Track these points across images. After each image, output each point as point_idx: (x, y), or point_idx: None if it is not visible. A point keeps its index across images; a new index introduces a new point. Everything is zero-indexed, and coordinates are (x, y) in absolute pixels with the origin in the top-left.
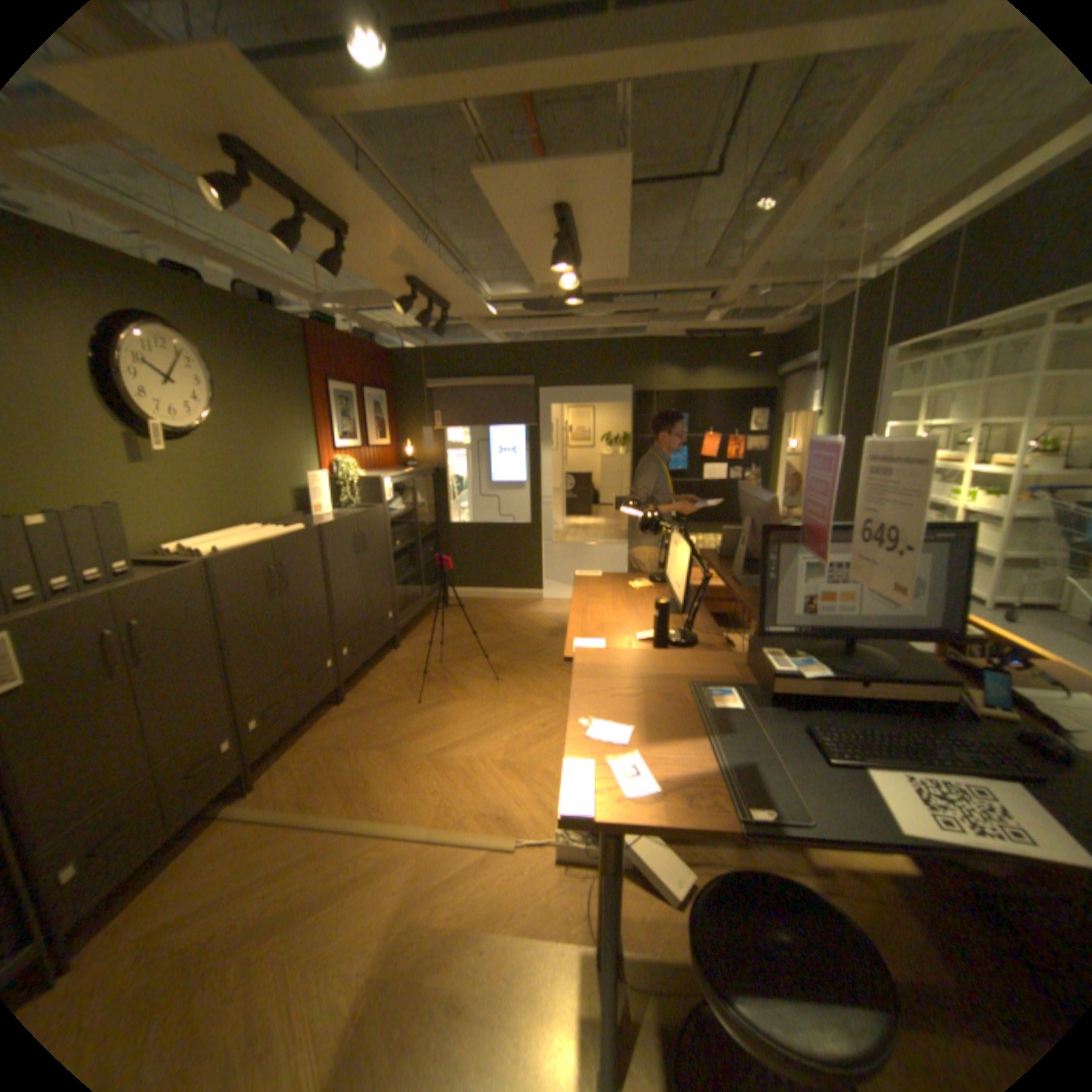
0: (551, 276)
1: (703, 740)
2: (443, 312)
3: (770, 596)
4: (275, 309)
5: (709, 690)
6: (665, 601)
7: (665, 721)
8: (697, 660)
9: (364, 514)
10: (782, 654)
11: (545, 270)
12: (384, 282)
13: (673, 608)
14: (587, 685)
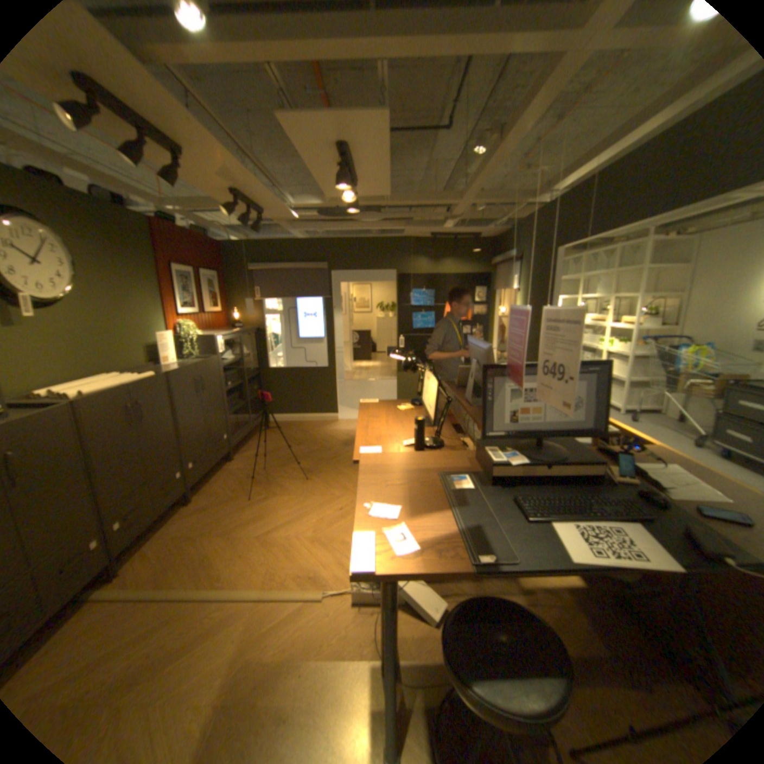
0: (337, 192)
1: (447, 511)
2: (259, 215)
3: (489, 412)
4: (126, 208)
5: (451, 477)
6: (422, 418)
7: (422, 500)
8: (443, 457)
9: (202, 363)
10: (497, 450)
11: (332, 187)
12: (213, 191)
13: (427, 423)
14: (369, 479)
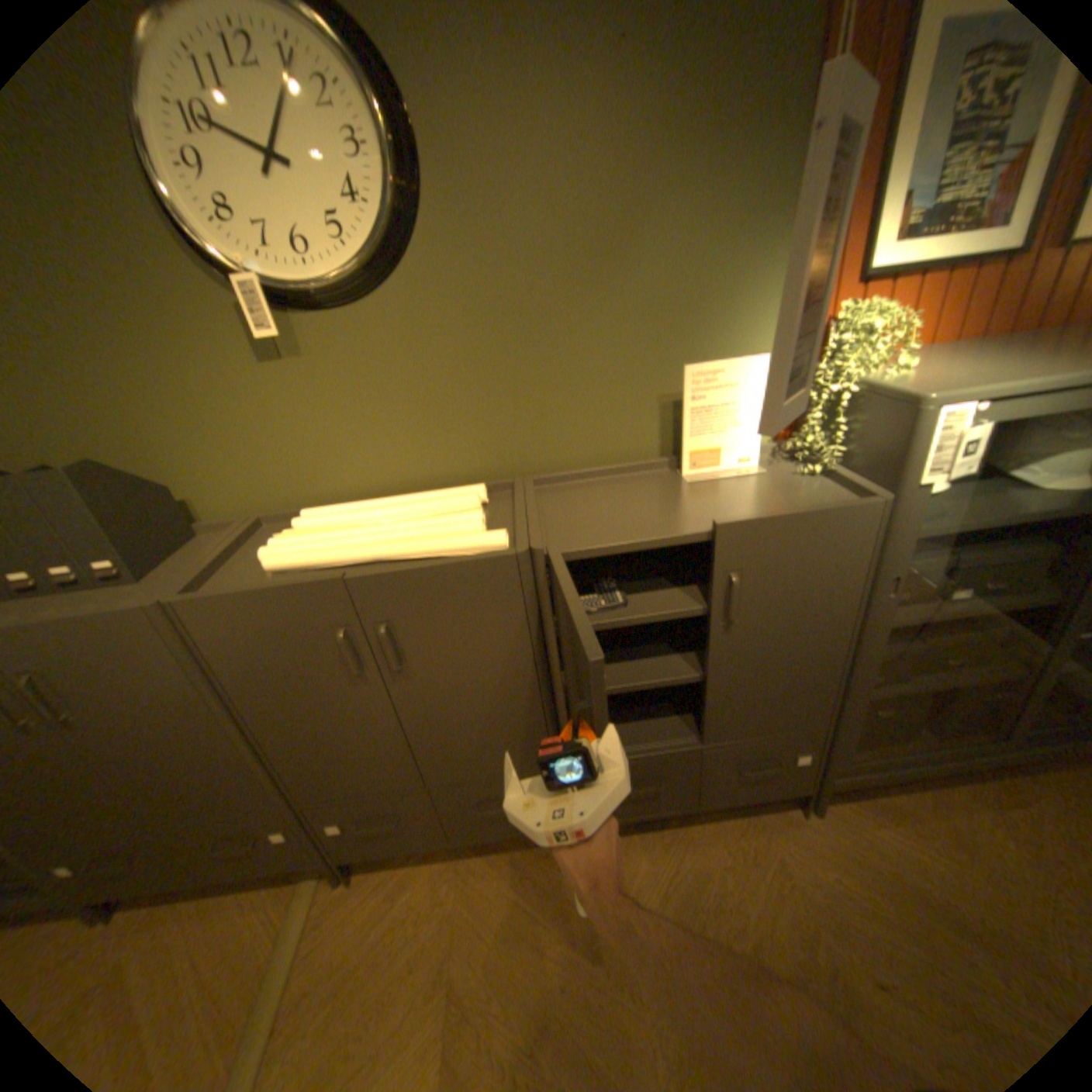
0: None
1: None
2: None
3: None
4: None
5: None
6: None
7: None
8: None
9: (752, 529)
10: None
11: None
12: None
13: None
14: None
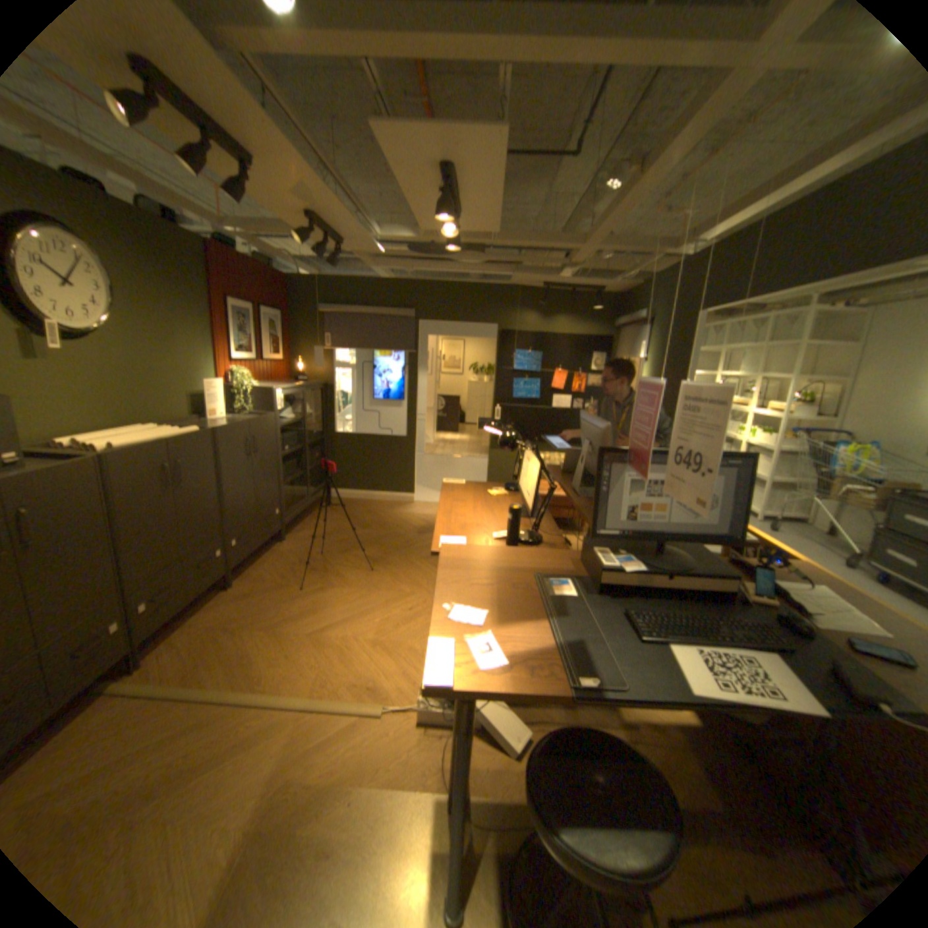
0: (433, 223)
1: (543, 621)
2: (336, 245)
3: (602, 505)
4: (176, 225)
5: (549, 580)
6: (517, 506)
7: (513, 605)
8: (541, 556)
9: (255, 420)
10: (608, 552)
11: (428, 217)
12: (283, 212)
13: (523, 512)
14: (450, 575)
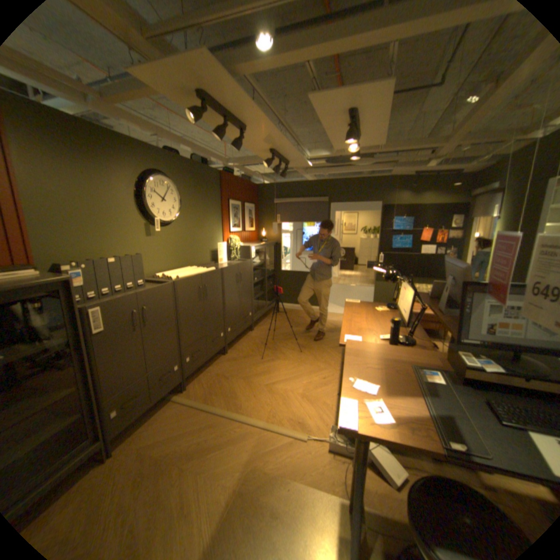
0: (342, 145)
1: (420, 398)
2: (285, 165)
3: (465, 322)
4: (208, 166)
5: (423, 371)
6: (398, 319)
7: (397, 385)
8: (416, 354)
9: (241, 264)
10: (470, 356)
11: (339, 142)
12: (259, 152)
13: (402, 324)
14: (353, 360)
